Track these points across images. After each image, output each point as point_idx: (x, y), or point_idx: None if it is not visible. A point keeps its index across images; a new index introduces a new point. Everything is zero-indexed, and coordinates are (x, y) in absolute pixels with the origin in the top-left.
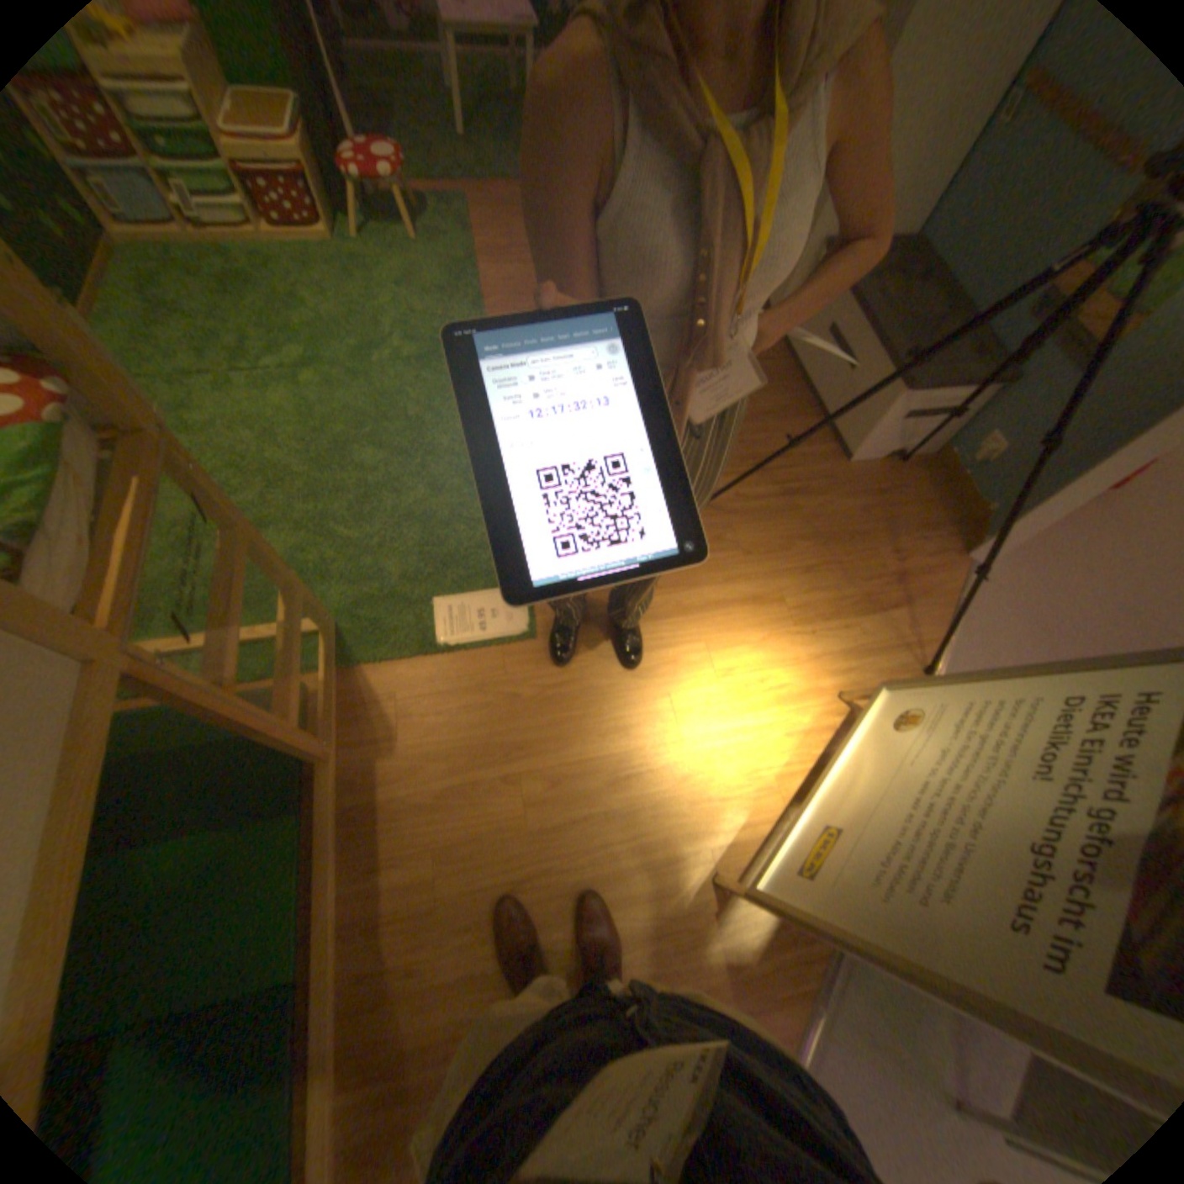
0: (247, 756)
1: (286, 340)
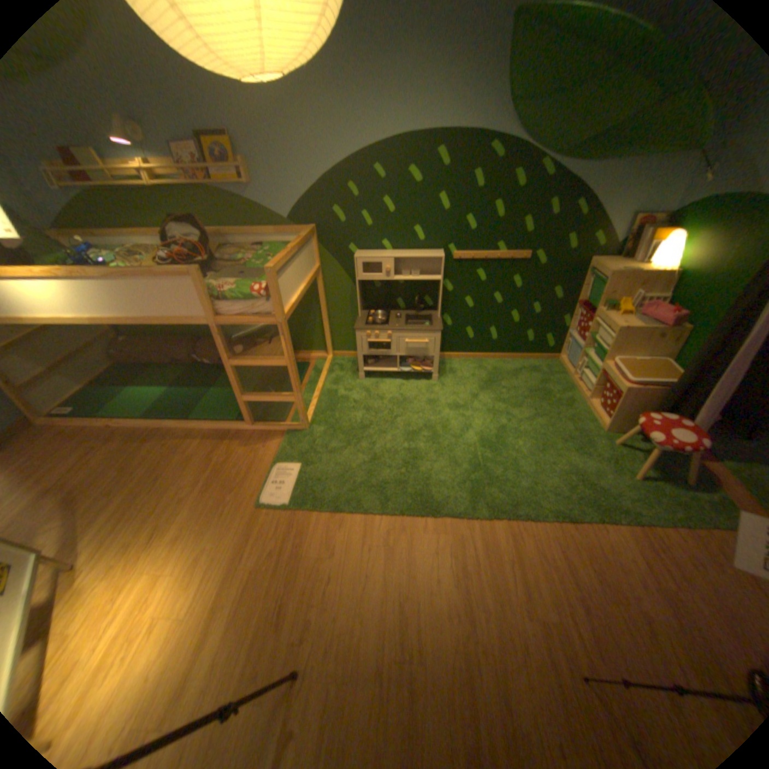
0: (264, 408)
1: (496, 415)
